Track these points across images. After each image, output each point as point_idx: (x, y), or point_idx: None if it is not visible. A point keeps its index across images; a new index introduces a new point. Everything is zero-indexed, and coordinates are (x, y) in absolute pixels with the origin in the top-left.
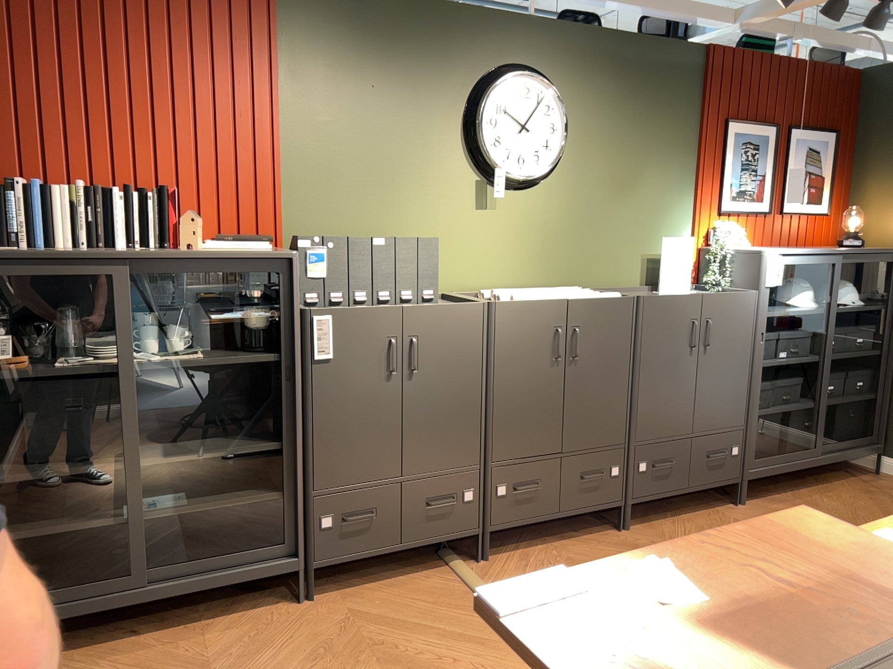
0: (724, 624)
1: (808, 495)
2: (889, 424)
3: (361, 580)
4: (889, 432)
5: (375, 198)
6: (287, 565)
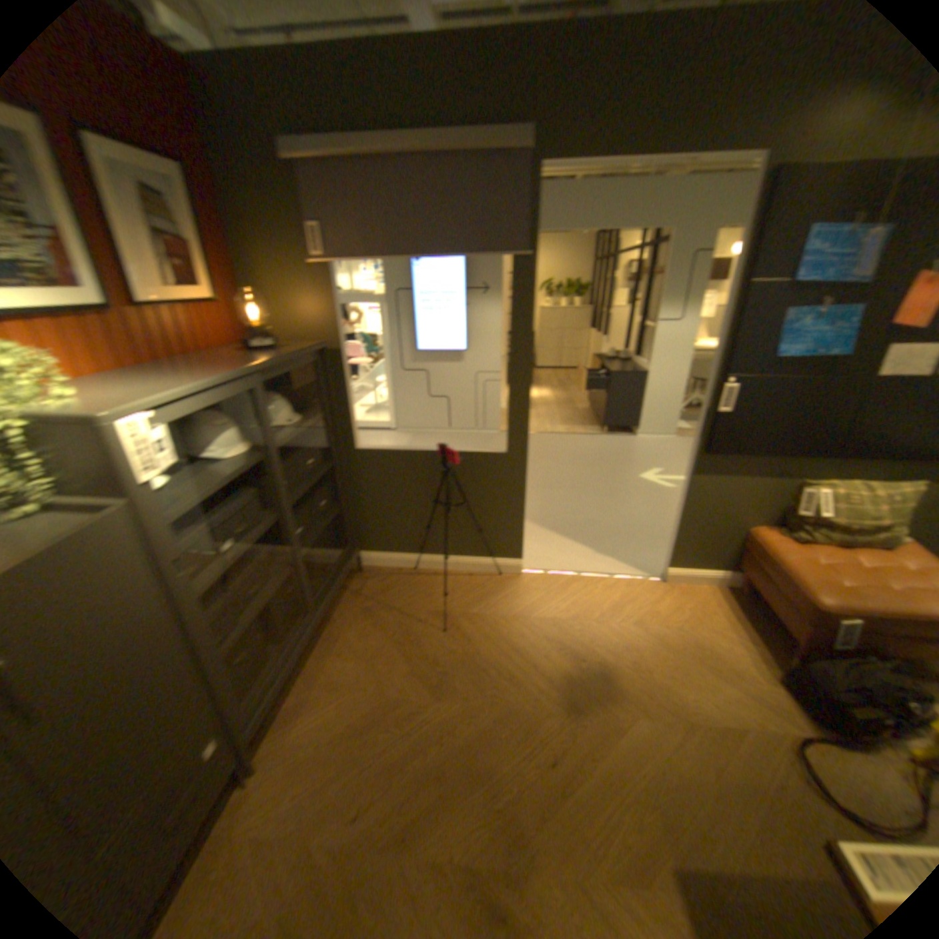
0: None
1: (321, 668)
2: (359, 524)
3: None
4: (361, 531)
5: None
6: None
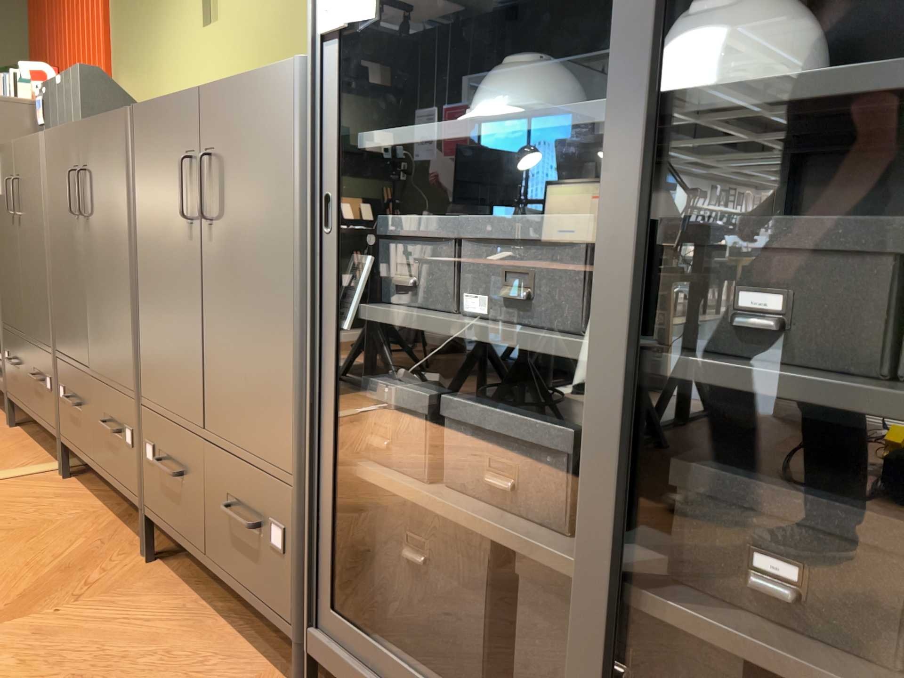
0: None
1: None
2: None
3: (44, 438)
4: None
5: (148, 44)
6: (3, 384)
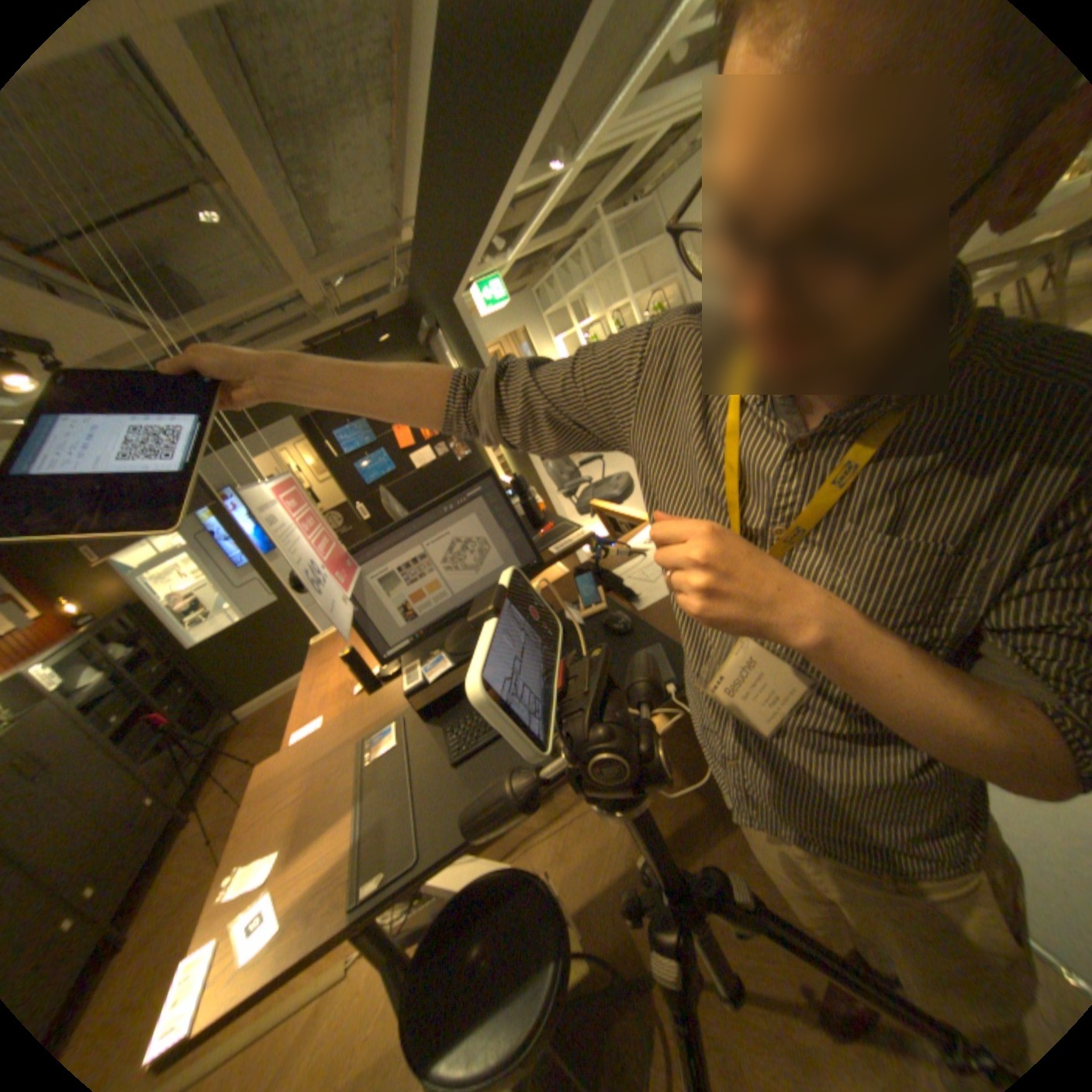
0: (291, 841)
1: (217, 773)
2: (217, 696)
3: None
4: (221, 699)
5: None
6: None
